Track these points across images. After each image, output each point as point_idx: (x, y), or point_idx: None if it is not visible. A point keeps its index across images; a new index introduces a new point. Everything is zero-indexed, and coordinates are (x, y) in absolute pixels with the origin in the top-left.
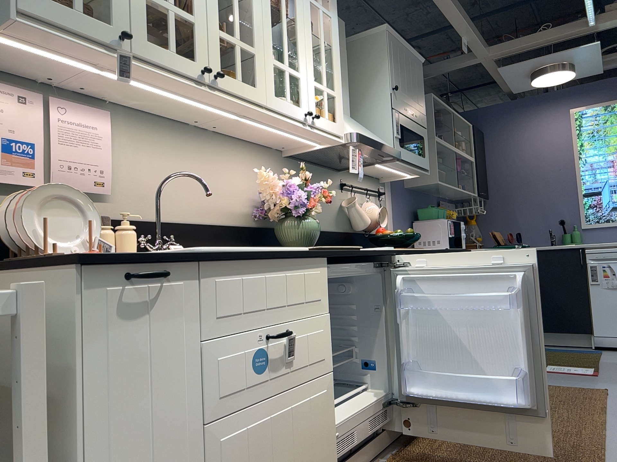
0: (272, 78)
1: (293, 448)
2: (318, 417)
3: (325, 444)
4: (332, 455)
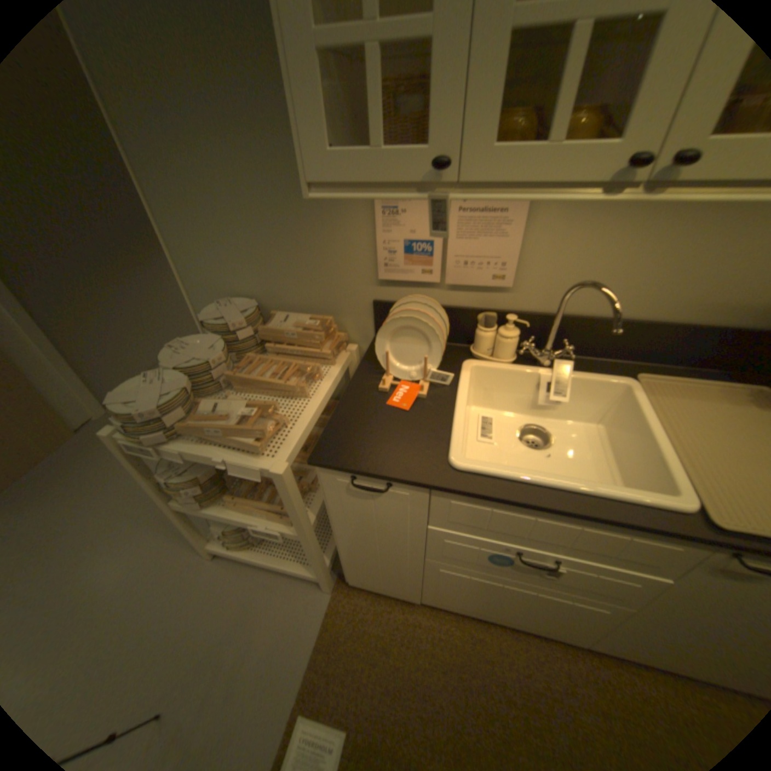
0: None
1: (531, 610)
2: (584, 617)
3: (585, 630)
4: (592, 638)
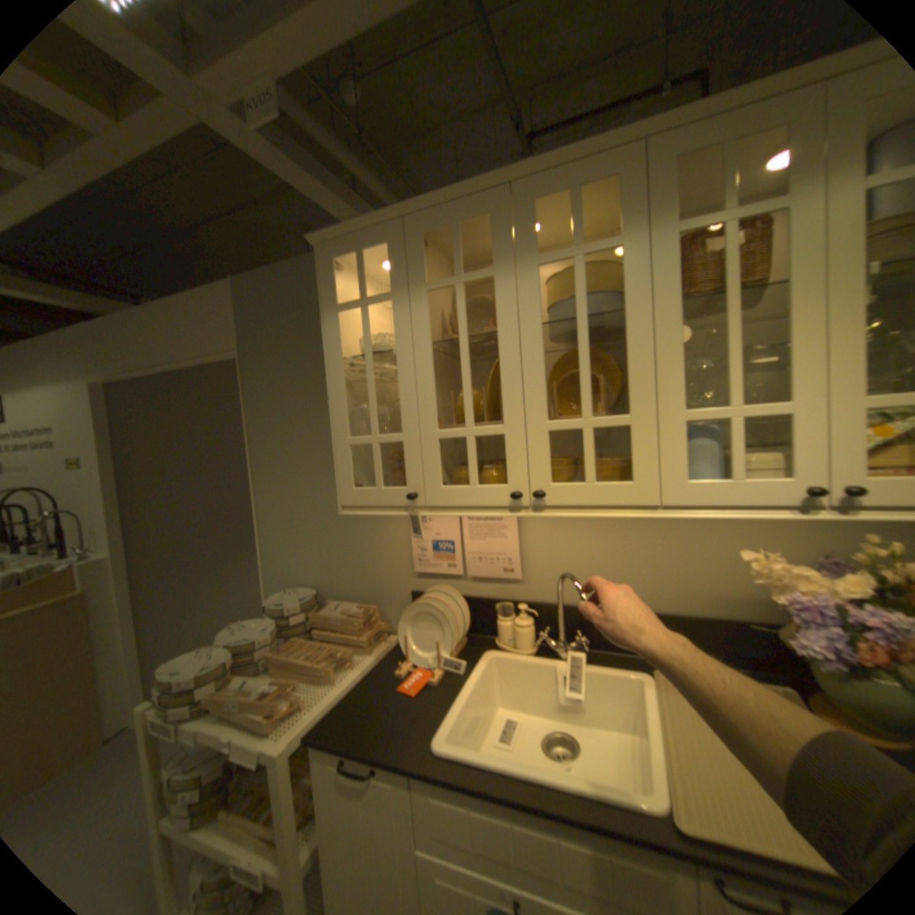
0: (681, 450)
1: None
2: None
3: None
4: None
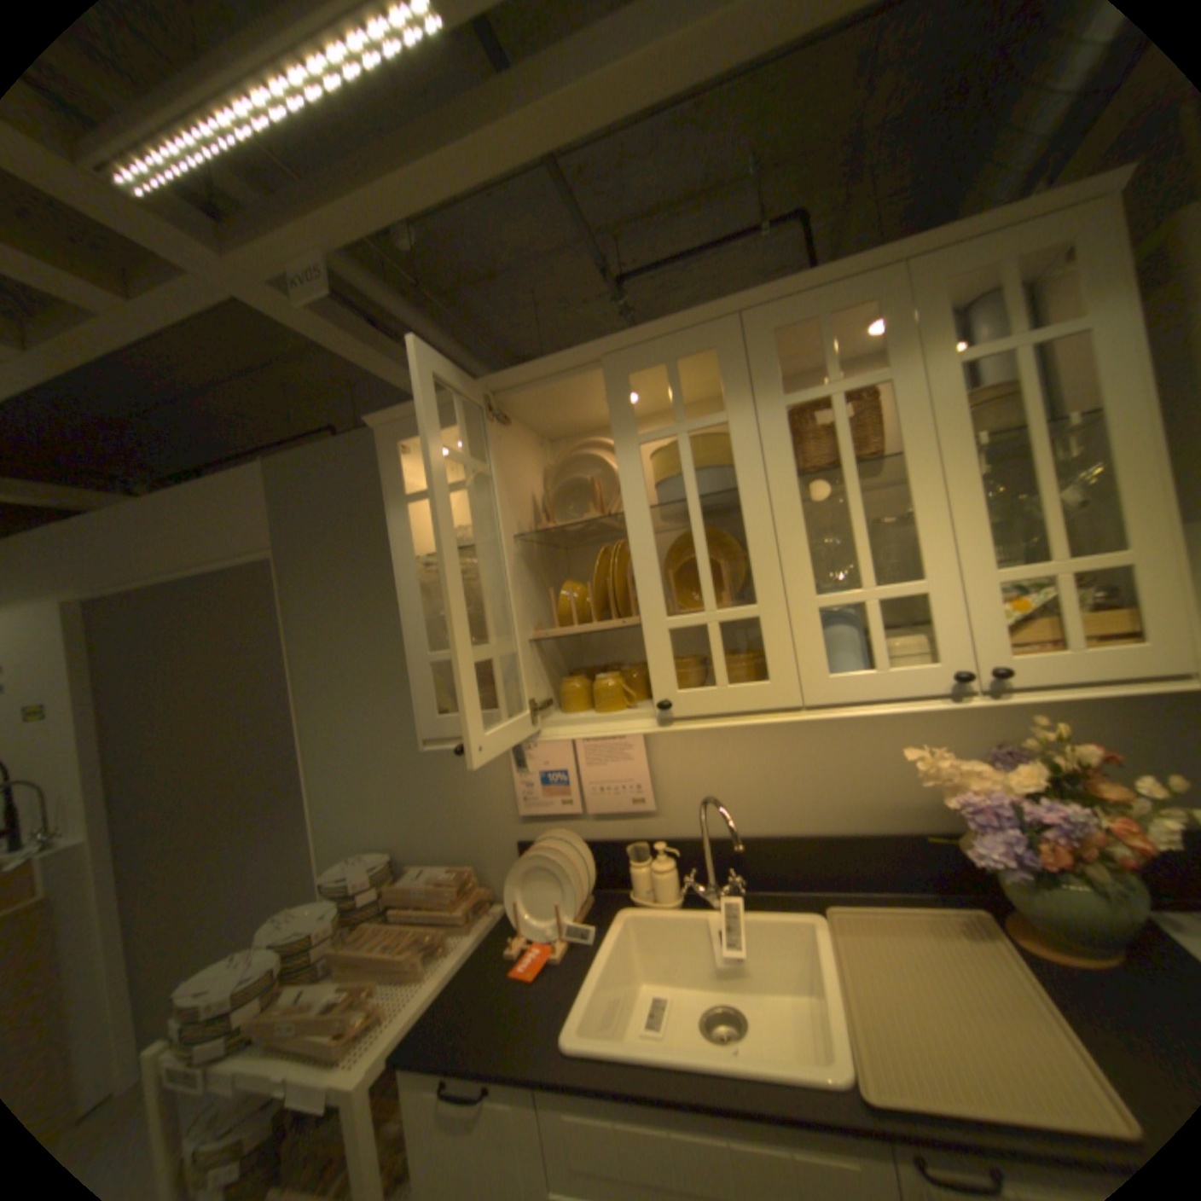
0: (818, 641)
1: None
2: None
3: None
4: None
